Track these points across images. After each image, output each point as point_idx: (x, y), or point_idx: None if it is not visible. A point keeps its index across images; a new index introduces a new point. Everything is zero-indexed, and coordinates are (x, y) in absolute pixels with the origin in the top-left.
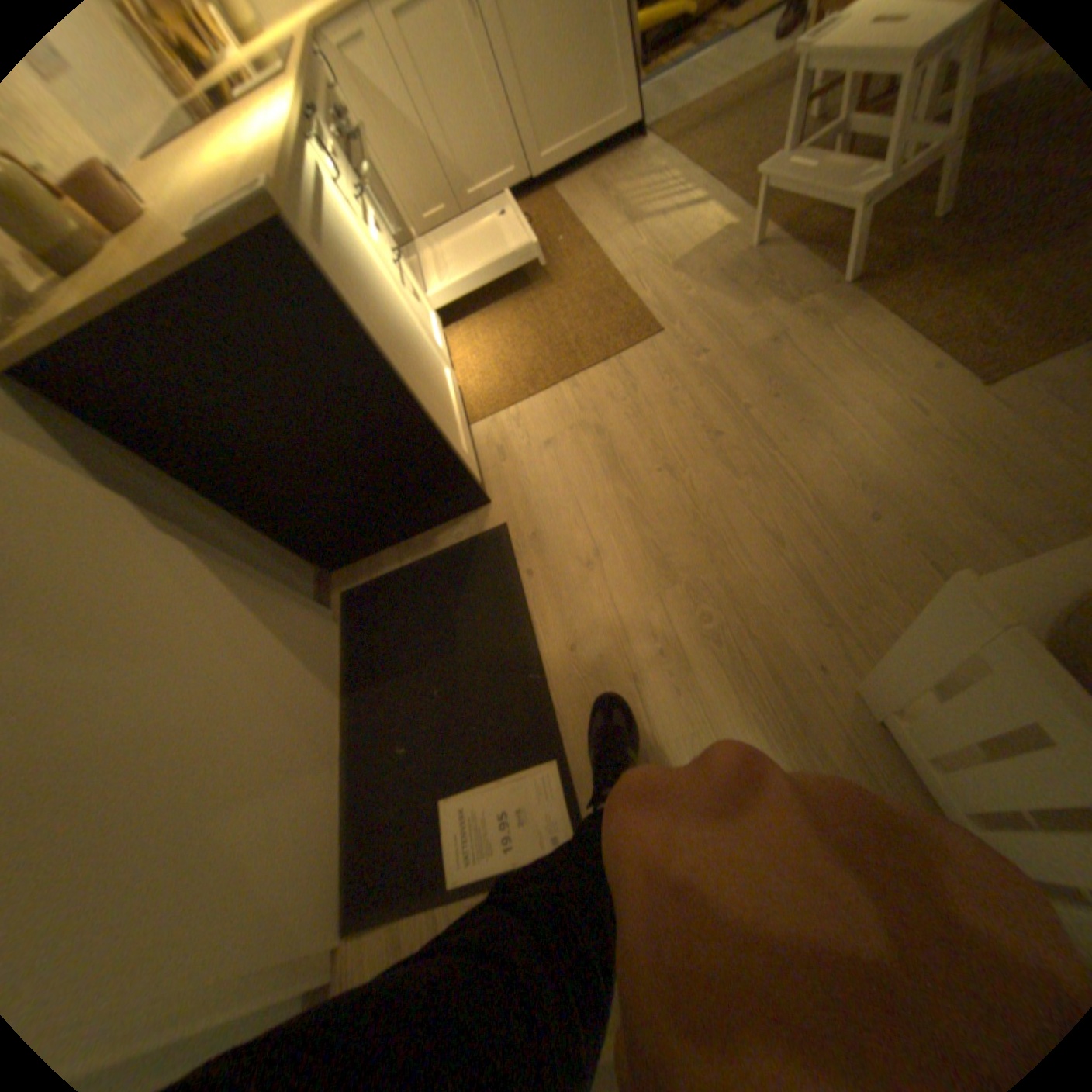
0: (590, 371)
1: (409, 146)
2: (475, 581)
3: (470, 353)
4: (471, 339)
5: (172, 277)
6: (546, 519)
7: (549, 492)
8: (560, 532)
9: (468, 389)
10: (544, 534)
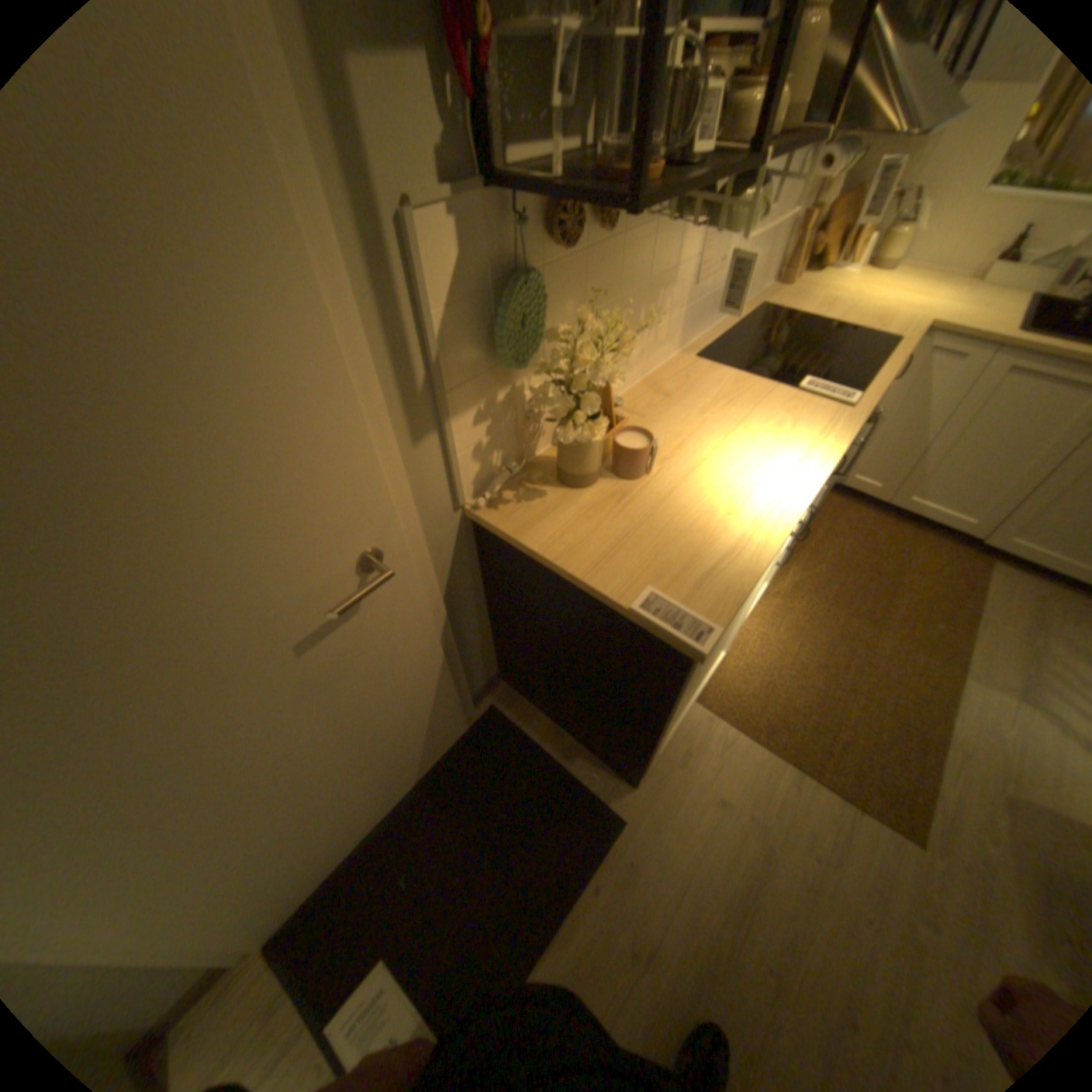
0: (823, 794)
1: (907, 435)
2: (561, 837)
3: (759, 636)
4: (773, 623)
5: (598, 597)
6: (652, 869)
7: (679, 850)
8: (648, 897)
9: (724, 665)
10: (638, 878)
